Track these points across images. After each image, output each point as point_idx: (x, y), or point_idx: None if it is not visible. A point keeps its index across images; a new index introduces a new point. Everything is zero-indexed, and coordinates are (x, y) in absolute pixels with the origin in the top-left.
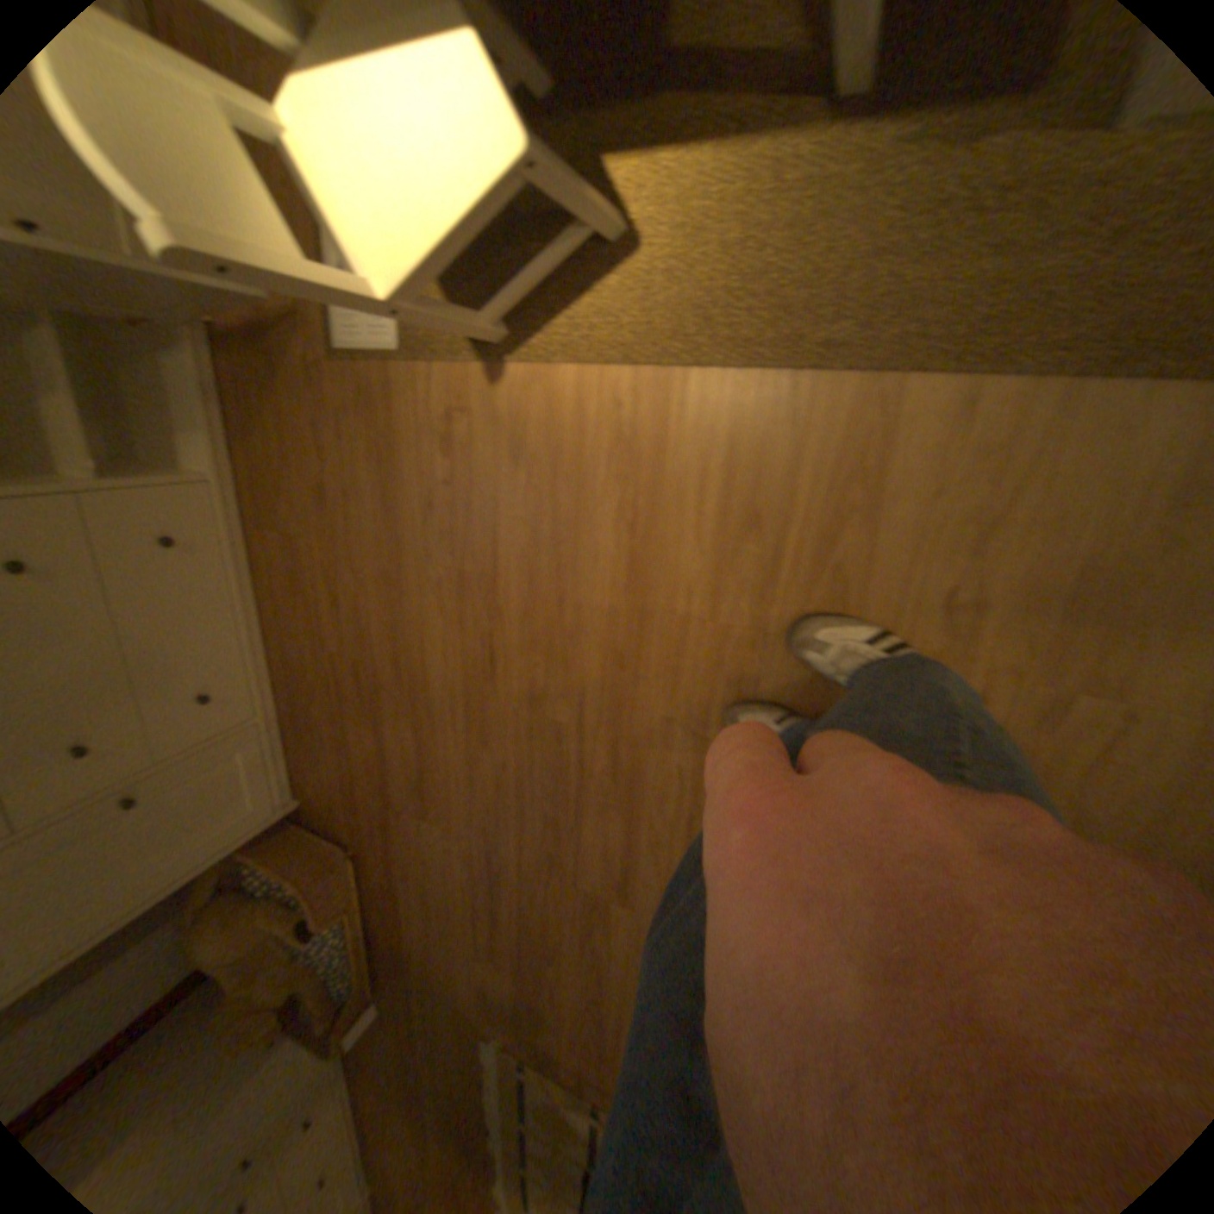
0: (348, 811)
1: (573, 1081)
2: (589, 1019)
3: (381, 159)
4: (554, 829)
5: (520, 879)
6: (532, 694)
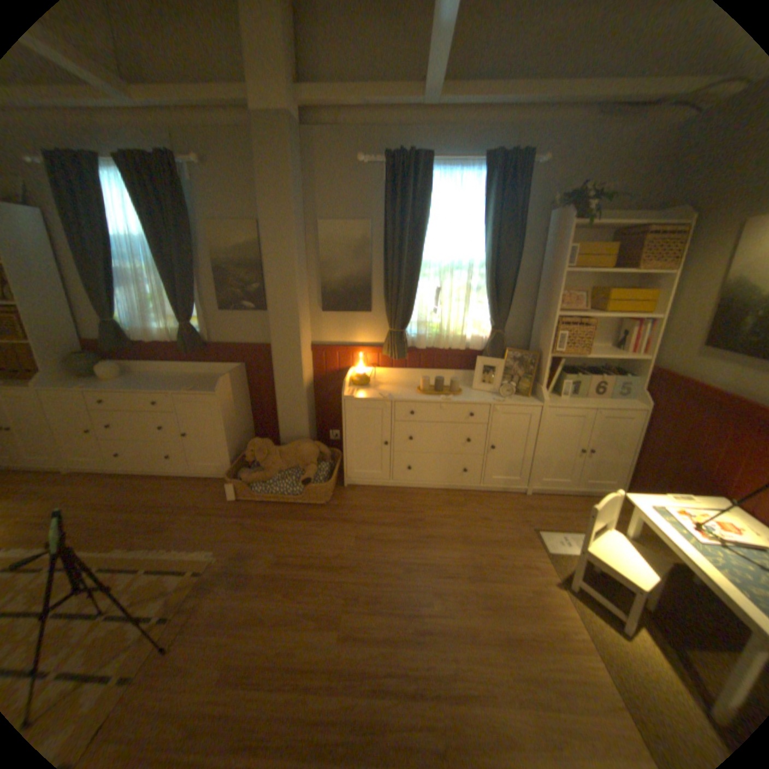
0: (348, 510)
1: (189, 613)
2: (246, 624)
3: (619, 555)
4: (373, 605)
5: (336, 587)
6: (441, 597)
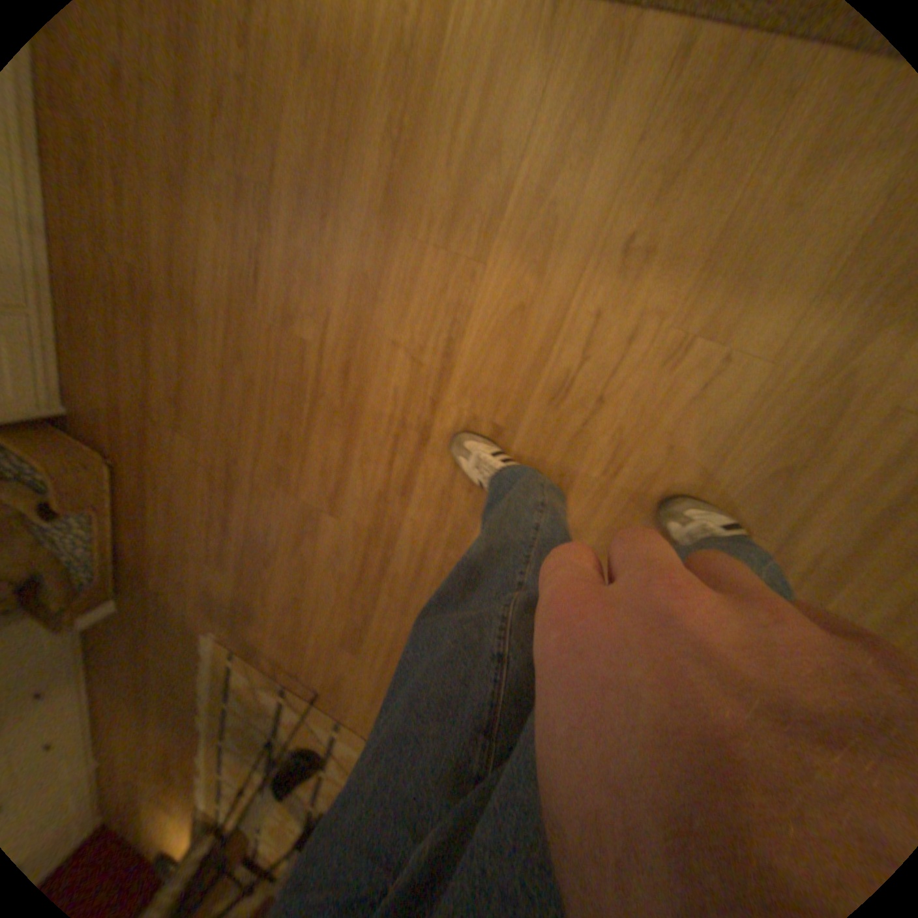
0: (108, 418)
1: (267, 666)
2: (288, 613)
3: None
4: (283, 443)
5: (250, 489)
6: (283, 311)
